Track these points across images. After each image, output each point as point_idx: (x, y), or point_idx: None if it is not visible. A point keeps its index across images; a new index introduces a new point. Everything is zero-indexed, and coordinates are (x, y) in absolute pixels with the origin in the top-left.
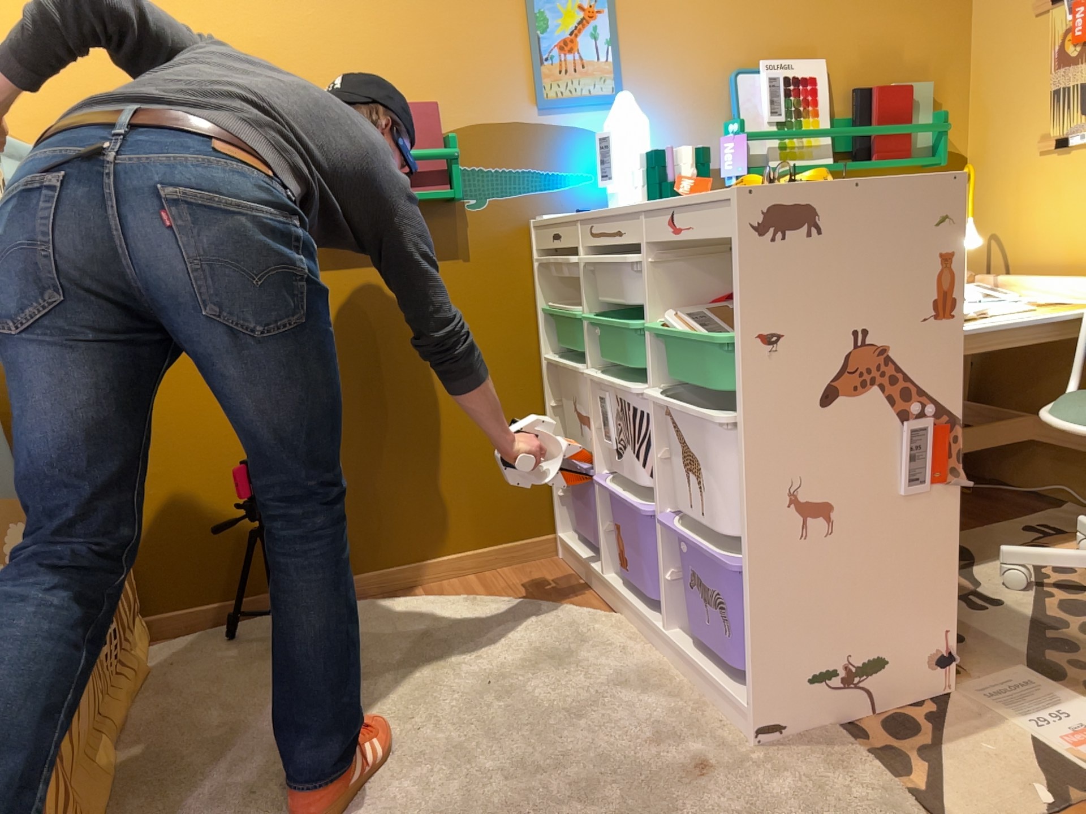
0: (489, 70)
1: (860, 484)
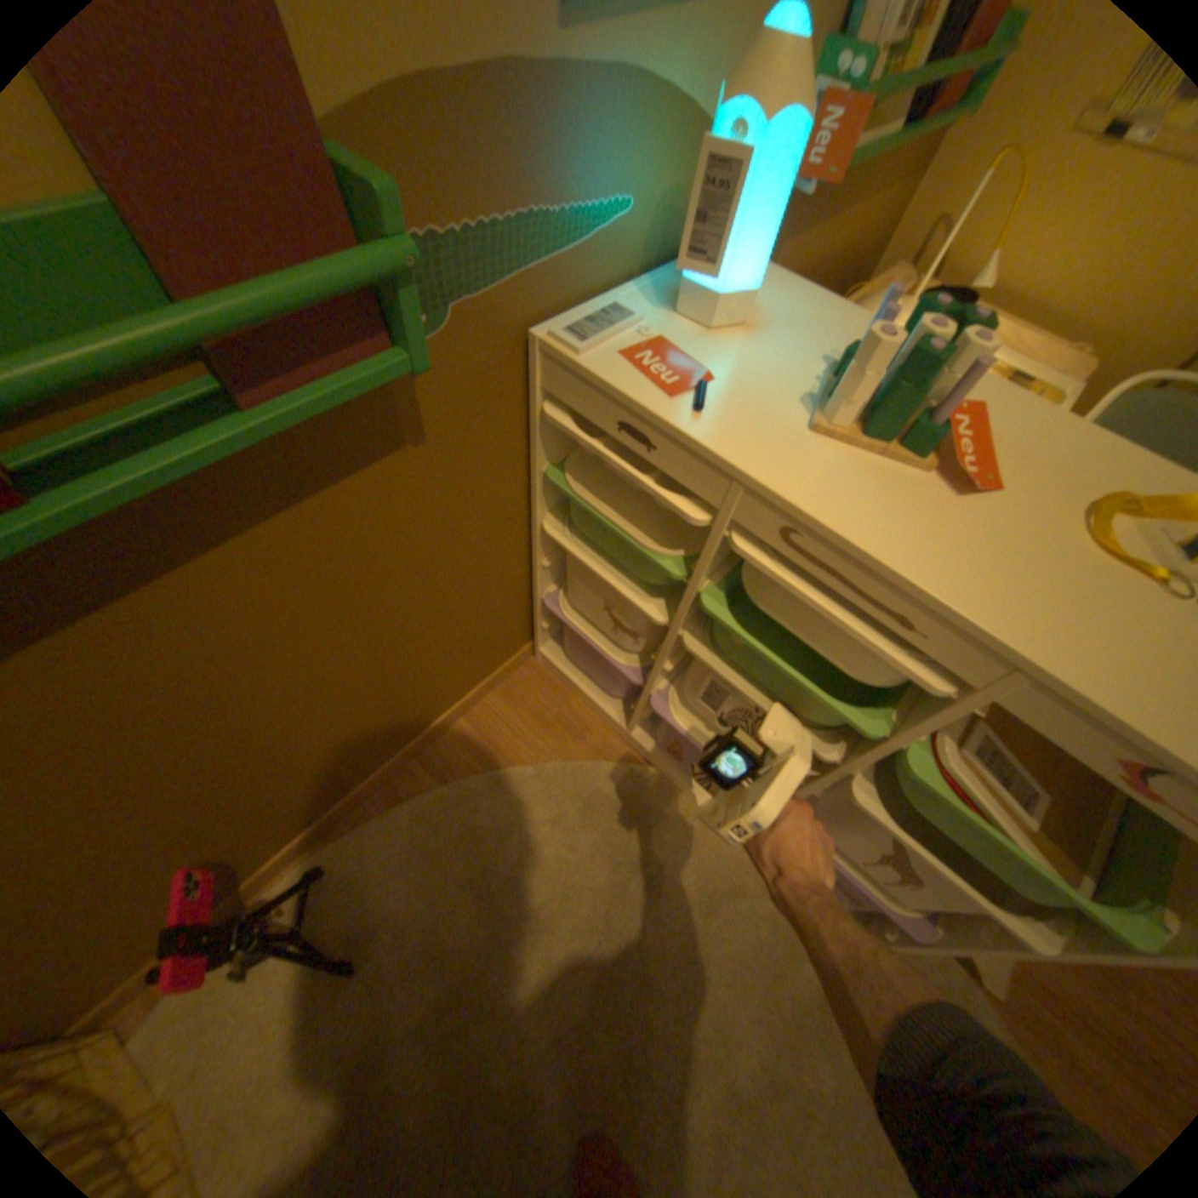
0: None
1: None
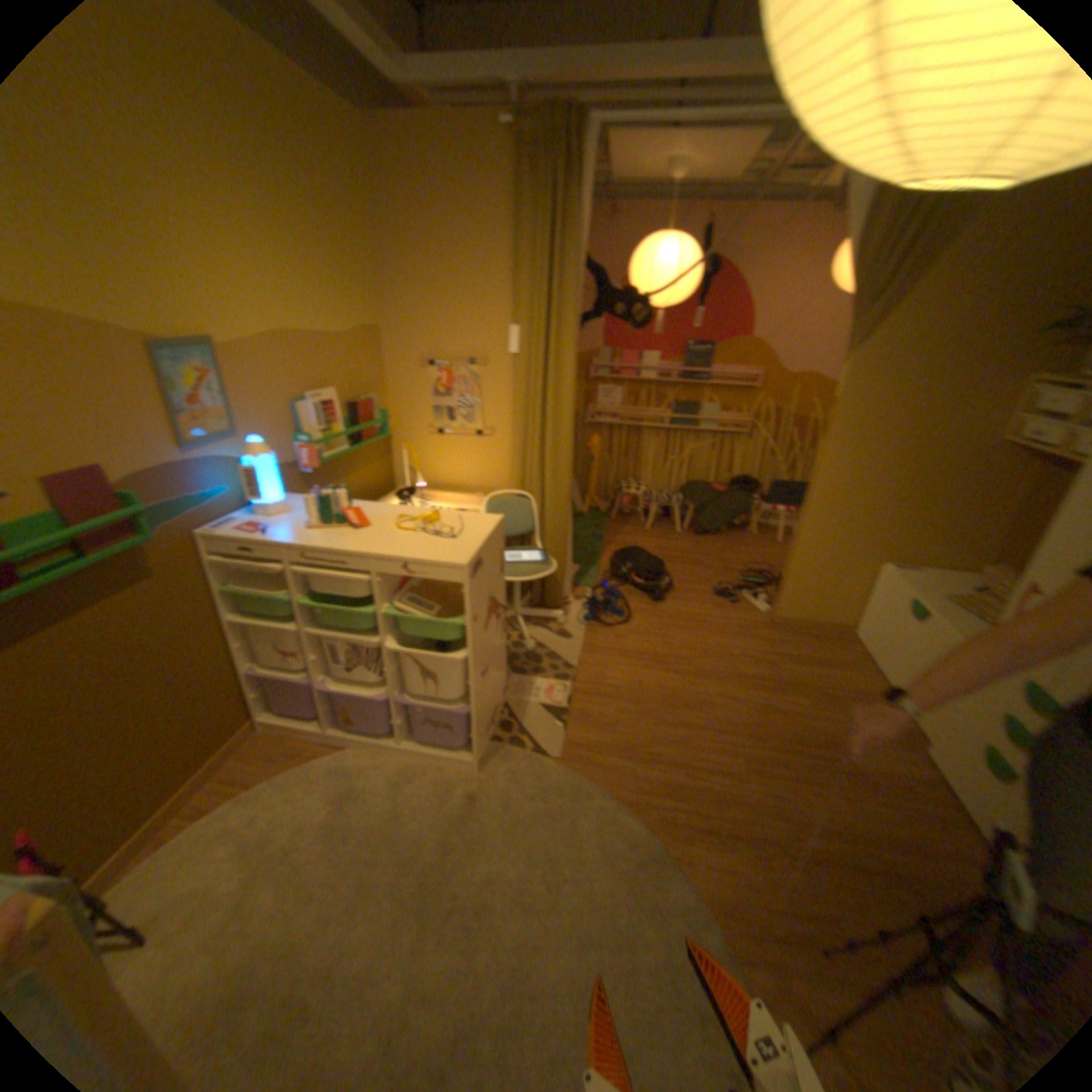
0: (133, 428)
1: (490, 650)
